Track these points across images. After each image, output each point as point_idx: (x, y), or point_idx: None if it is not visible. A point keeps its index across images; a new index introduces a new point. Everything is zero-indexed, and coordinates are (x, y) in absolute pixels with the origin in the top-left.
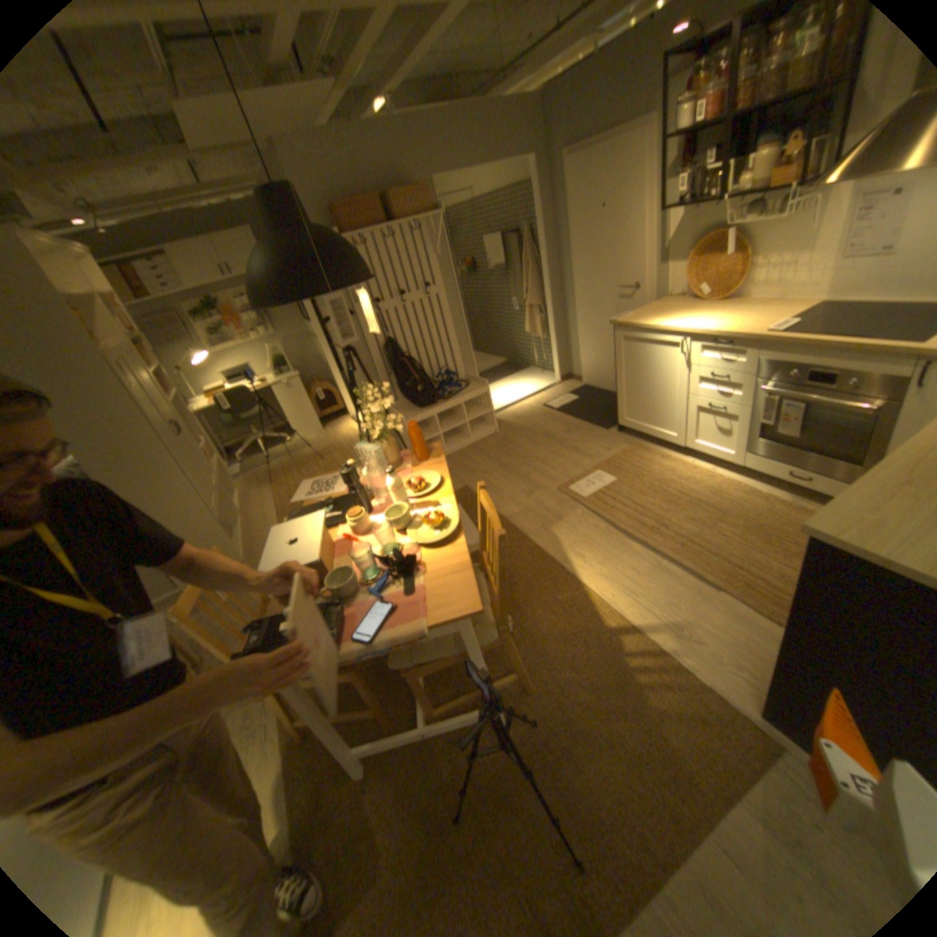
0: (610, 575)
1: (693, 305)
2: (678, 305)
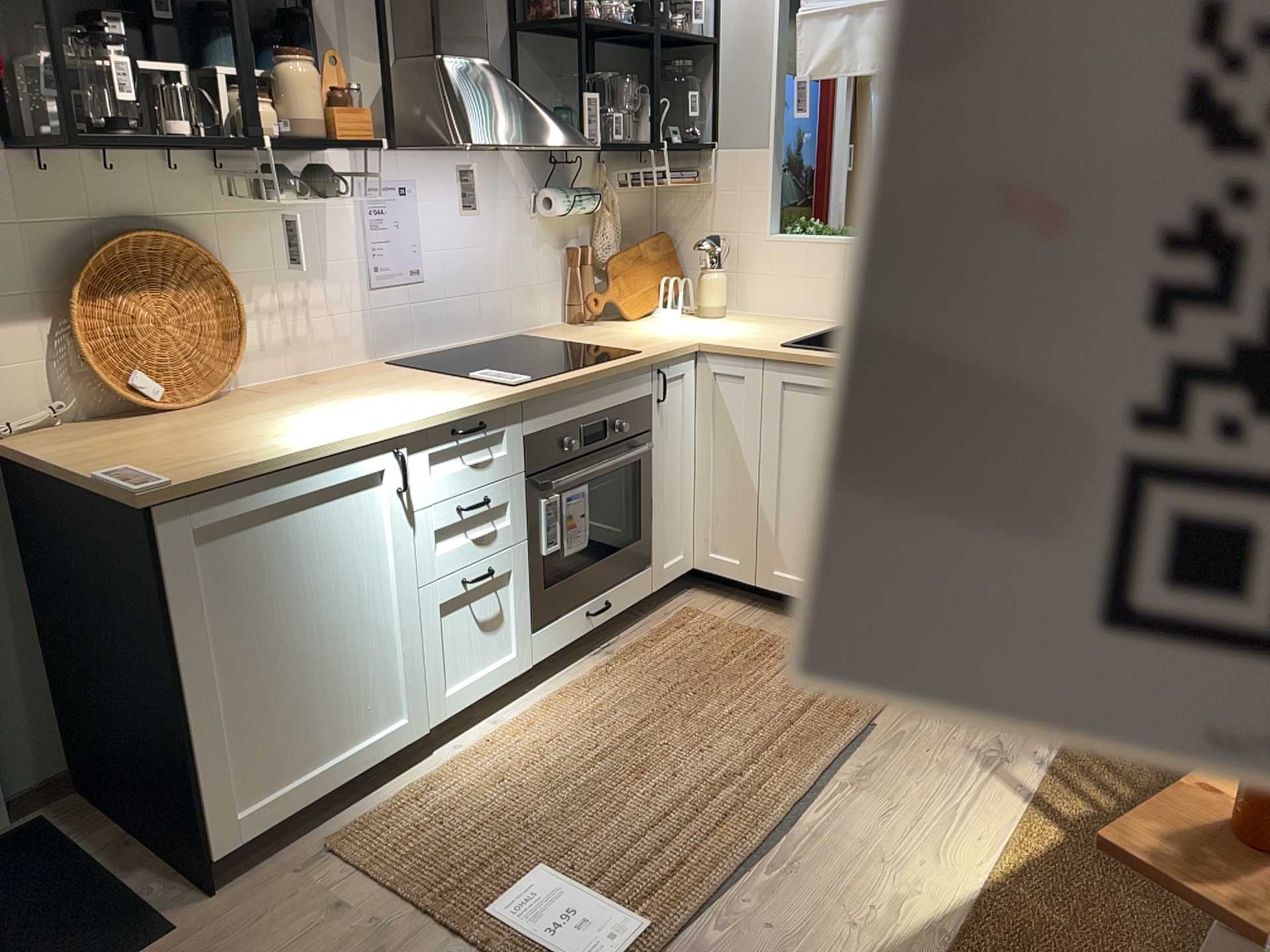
0: (930, 847)
1: (194, 420)
2: (148, 431)
